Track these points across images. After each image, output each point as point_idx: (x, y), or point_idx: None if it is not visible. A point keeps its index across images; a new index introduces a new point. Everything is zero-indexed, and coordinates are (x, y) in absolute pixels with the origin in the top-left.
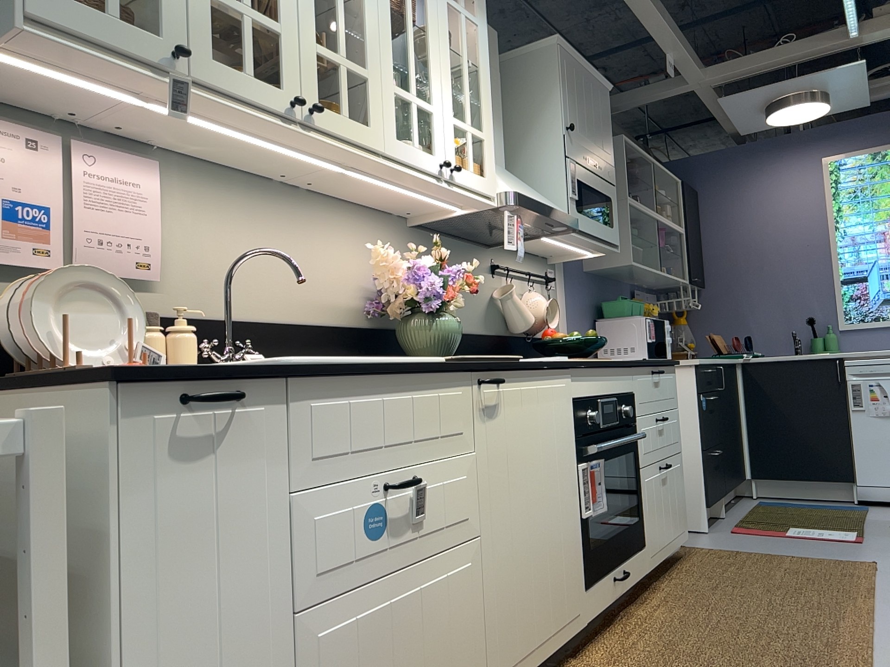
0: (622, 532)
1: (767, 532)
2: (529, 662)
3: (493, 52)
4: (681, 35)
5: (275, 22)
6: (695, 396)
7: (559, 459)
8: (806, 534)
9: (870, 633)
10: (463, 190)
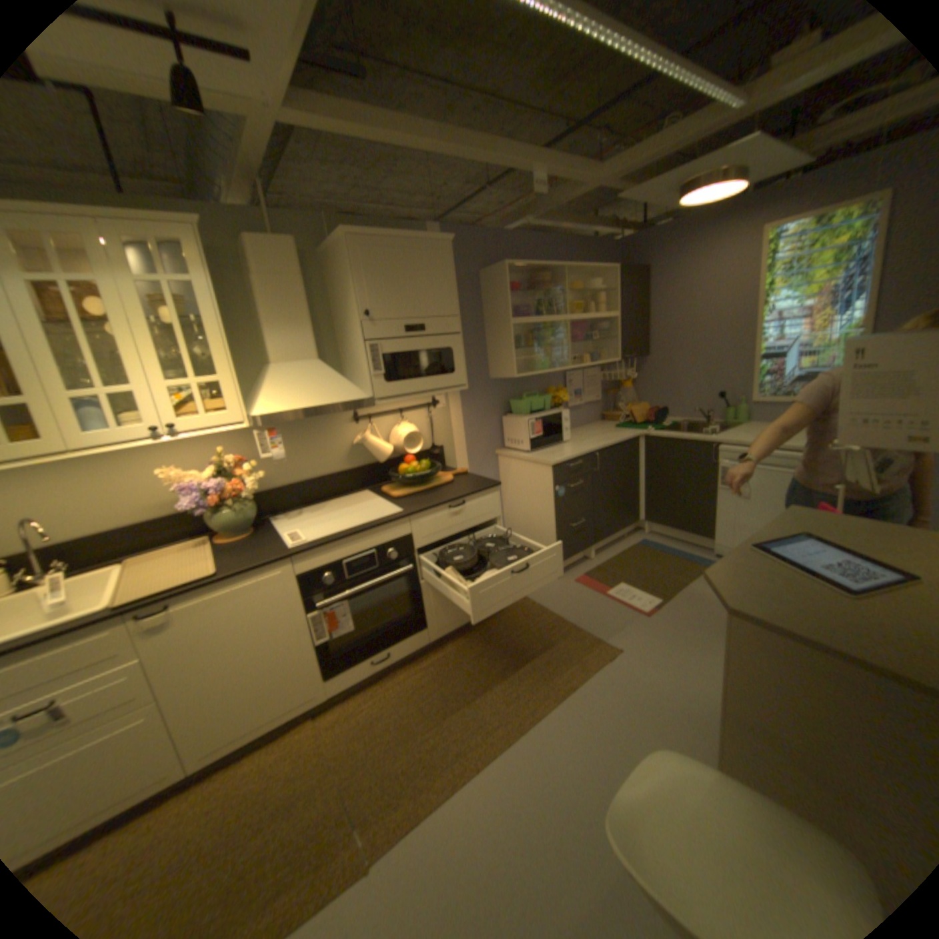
0: (384, 633)
1: (596, 589)
2: (239, 743)
3: (284, 259)
4: (539, 149)
5: None
6: (551, 488)
7: (271, 623)
8: (621, 597)
9: (501, 751)
10: (194, 433)
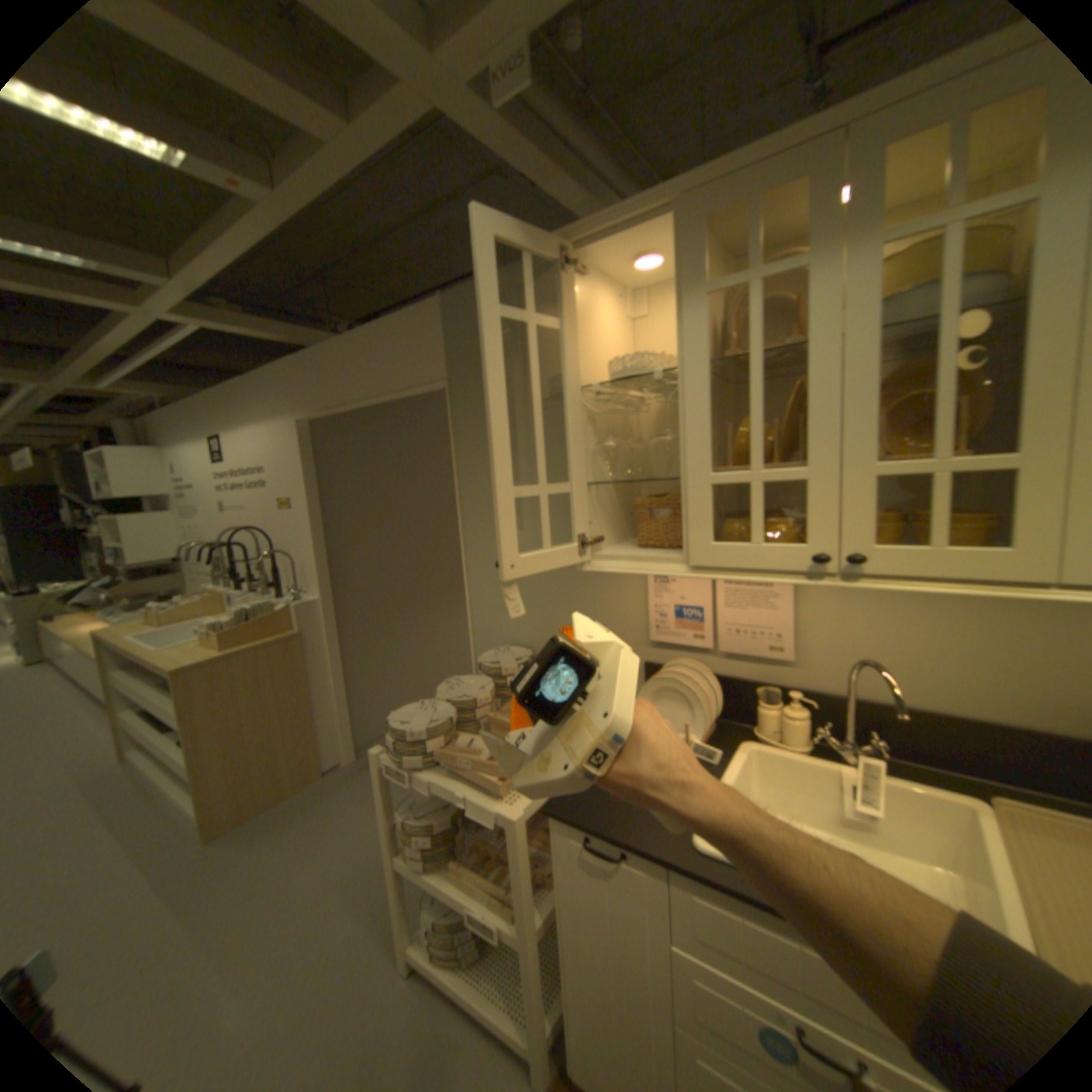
0: None
1: None
2: None
3: None
4: None
5: (800, 467)
6: None
7: None
8: None
9: None
10: None
